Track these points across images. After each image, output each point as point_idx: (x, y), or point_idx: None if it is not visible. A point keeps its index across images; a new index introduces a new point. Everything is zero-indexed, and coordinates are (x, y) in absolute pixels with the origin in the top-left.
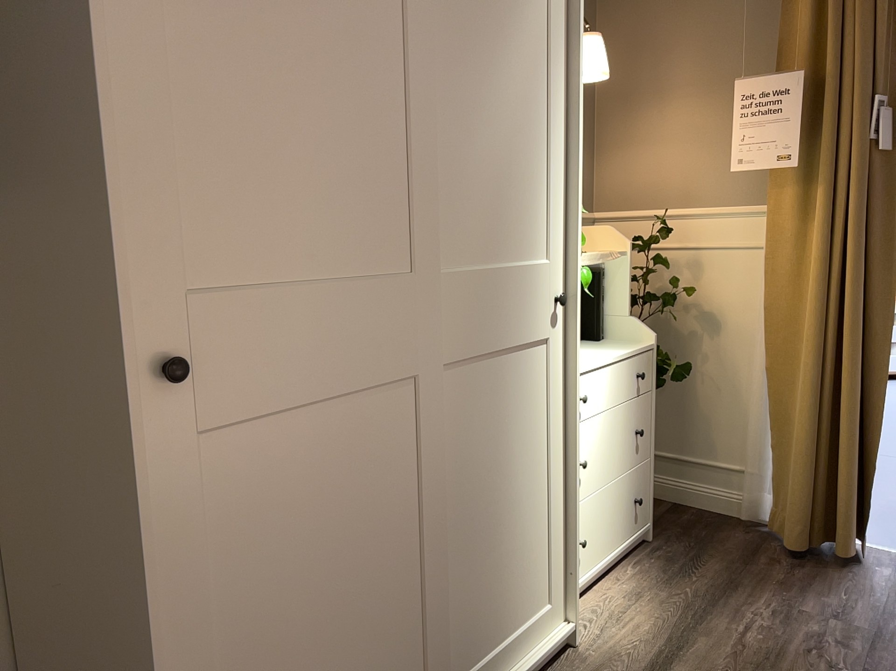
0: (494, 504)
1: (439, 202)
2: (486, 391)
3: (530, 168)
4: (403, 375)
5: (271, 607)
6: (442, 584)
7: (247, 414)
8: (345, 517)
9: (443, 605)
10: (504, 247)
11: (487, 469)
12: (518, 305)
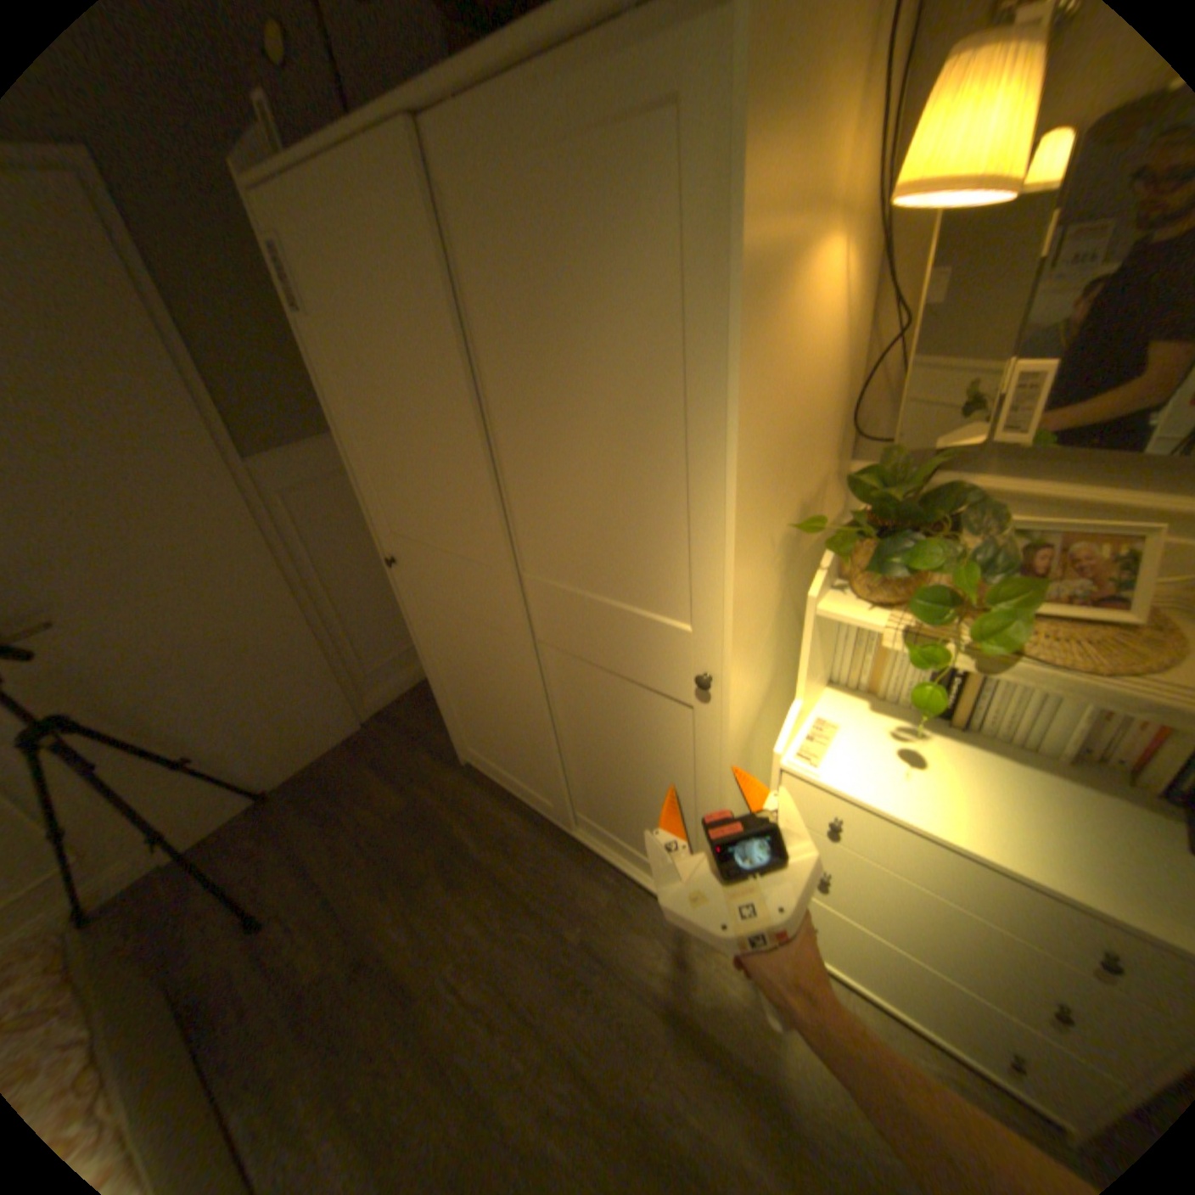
0: (618, 778)
1: (508, 512)
2: (597, 693)
3: (655, 493)
4: (492, 626)
5: (449, 678)
6: (550, 768)
7: (414, 592)
8: (475, 674)
9: (552, 779)
10: (609, 579)
11: (606, 748)
12: (635, 648)
